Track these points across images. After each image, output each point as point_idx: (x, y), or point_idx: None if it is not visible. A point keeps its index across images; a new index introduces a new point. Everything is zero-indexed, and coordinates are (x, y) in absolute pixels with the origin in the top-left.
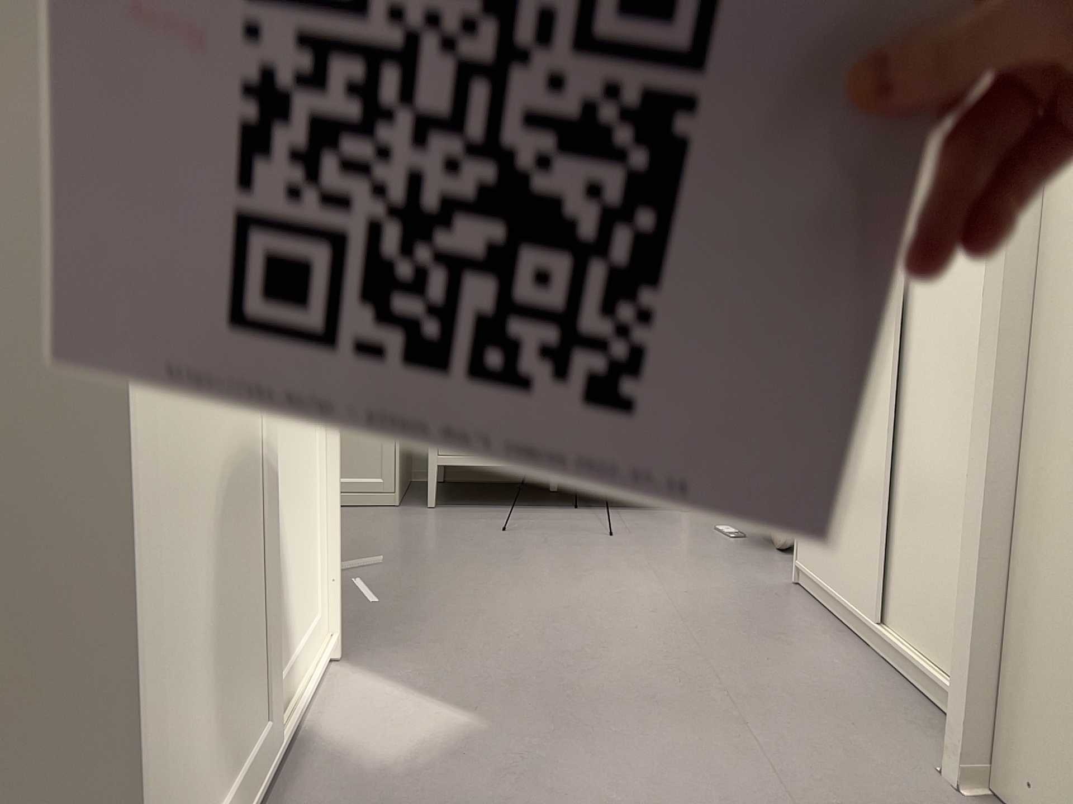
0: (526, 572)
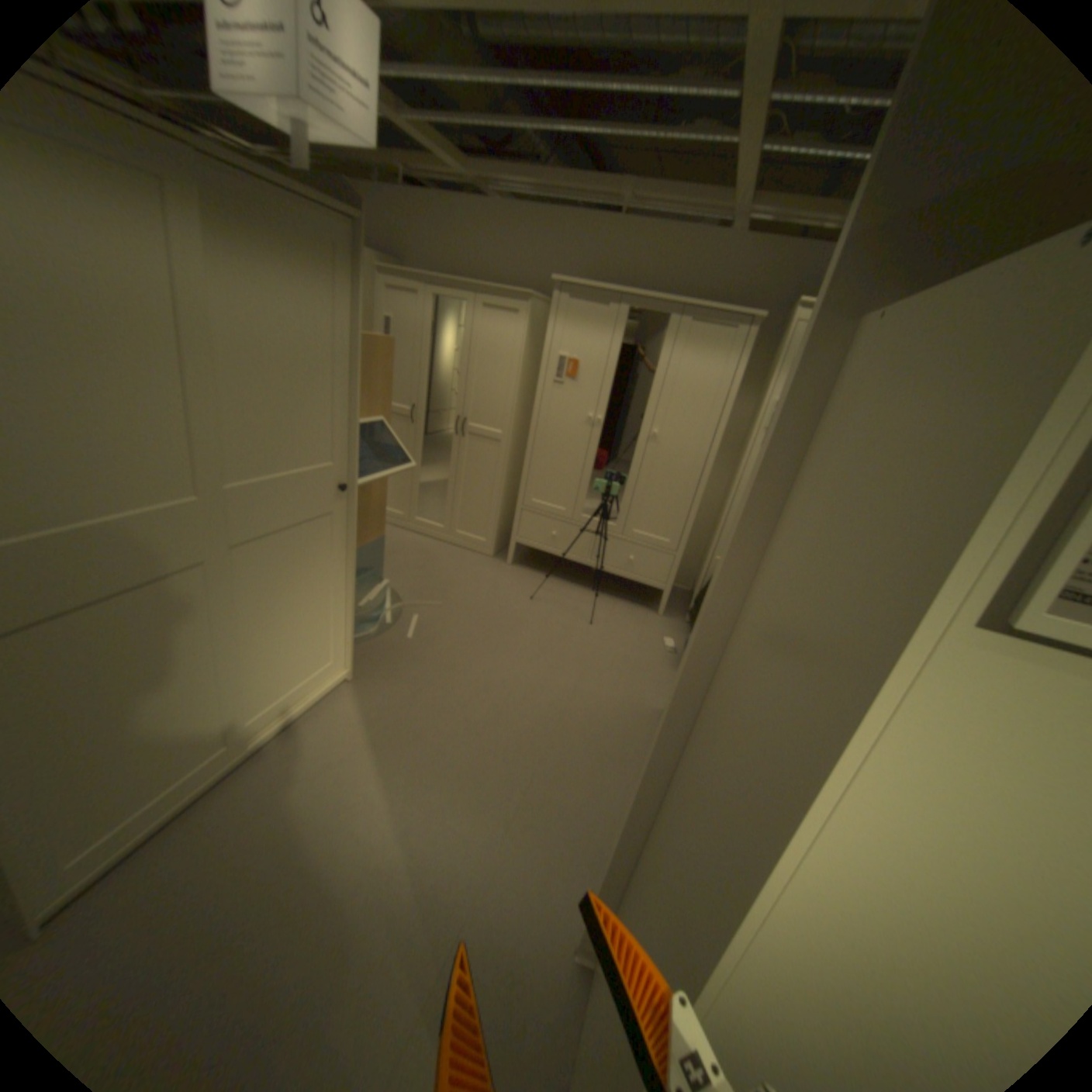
0: (513, 640)
